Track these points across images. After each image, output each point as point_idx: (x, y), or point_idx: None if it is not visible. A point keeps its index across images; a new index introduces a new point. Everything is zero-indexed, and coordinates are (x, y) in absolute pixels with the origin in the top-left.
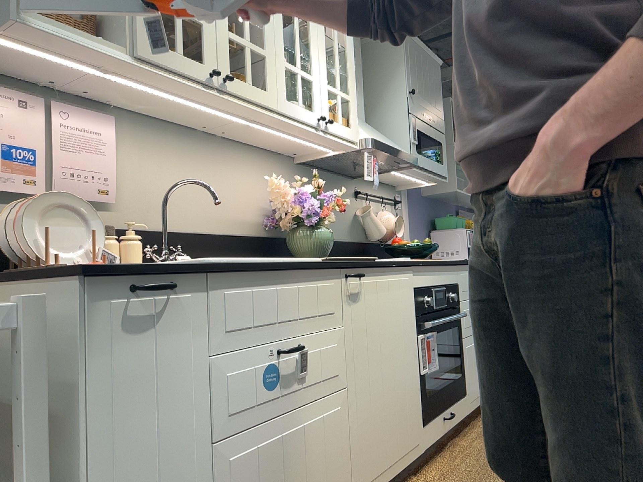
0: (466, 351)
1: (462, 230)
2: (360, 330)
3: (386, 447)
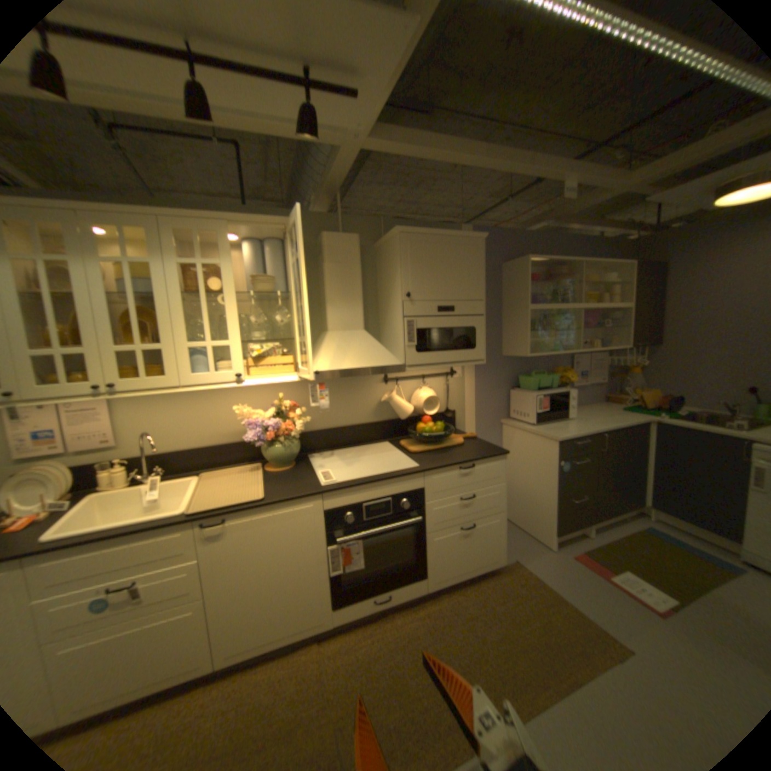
0: (431, 544)
1: (537, 393)
2: (222, 559)
3: (263, 631)
